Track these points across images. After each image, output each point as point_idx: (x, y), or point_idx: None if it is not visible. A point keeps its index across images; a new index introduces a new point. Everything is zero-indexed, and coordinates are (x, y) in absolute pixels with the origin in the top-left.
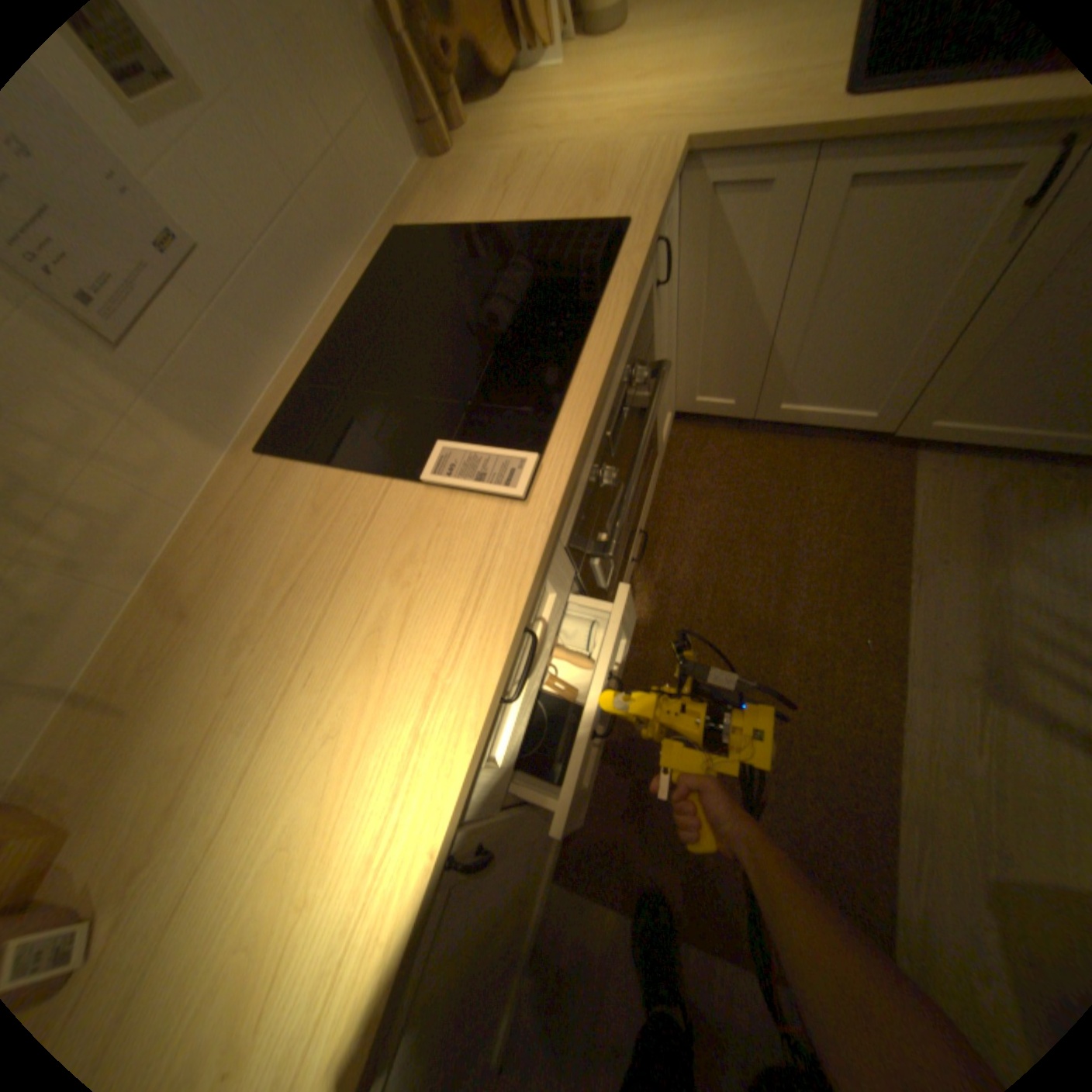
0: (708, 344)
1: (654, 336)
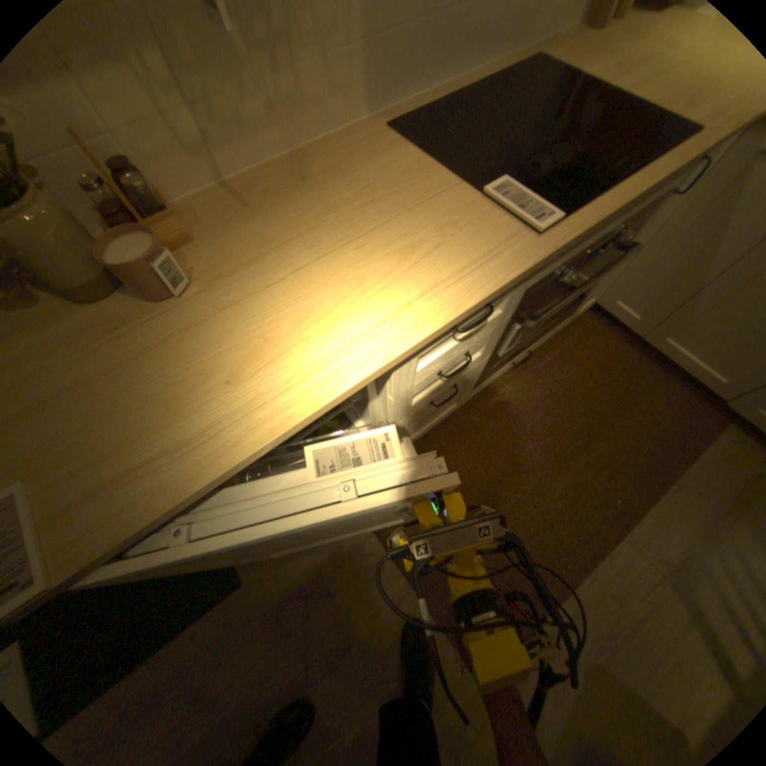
0: (658, 267)
1: (642, 228)
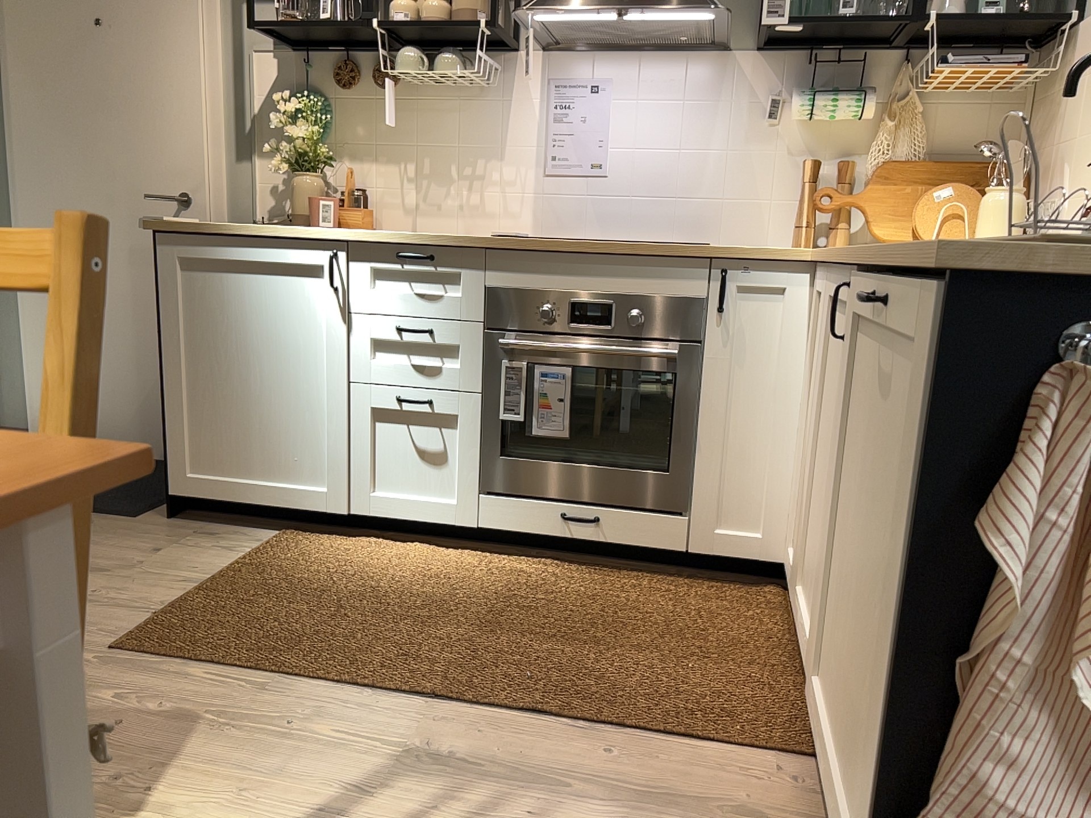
0: (805, 468)
1: (712, 357)
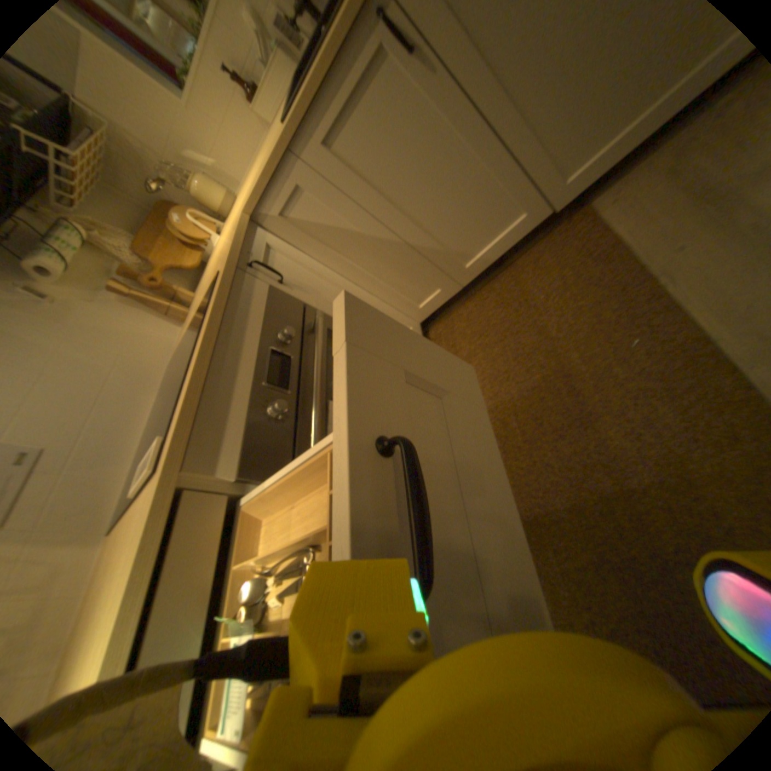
0: (386, 275)
1: (317, 304)
